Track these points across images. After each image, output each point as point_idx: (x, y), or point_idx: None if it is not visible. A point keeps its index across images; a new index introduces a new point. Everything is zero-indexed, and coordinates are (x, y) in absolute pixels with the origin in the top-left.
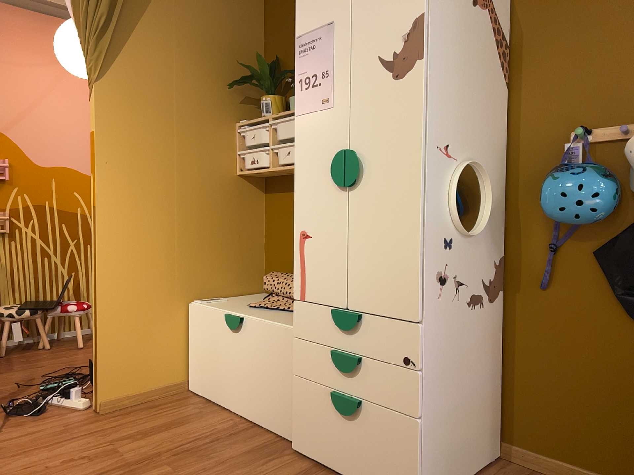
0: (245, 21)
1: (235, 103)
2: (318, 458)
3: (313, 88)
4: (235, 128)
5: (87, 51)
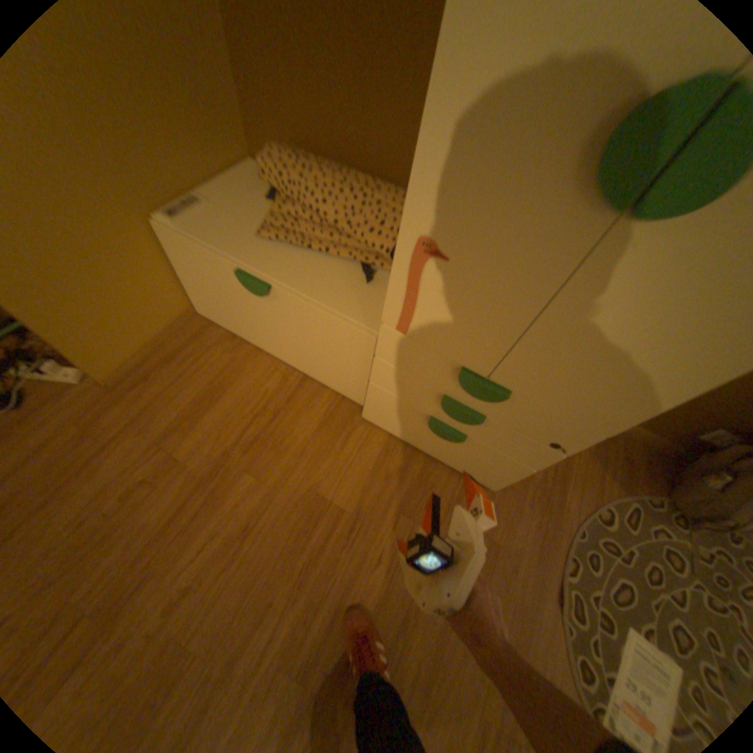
0: None
1: None
2: (395, 434)
3: None
4: None
5: None
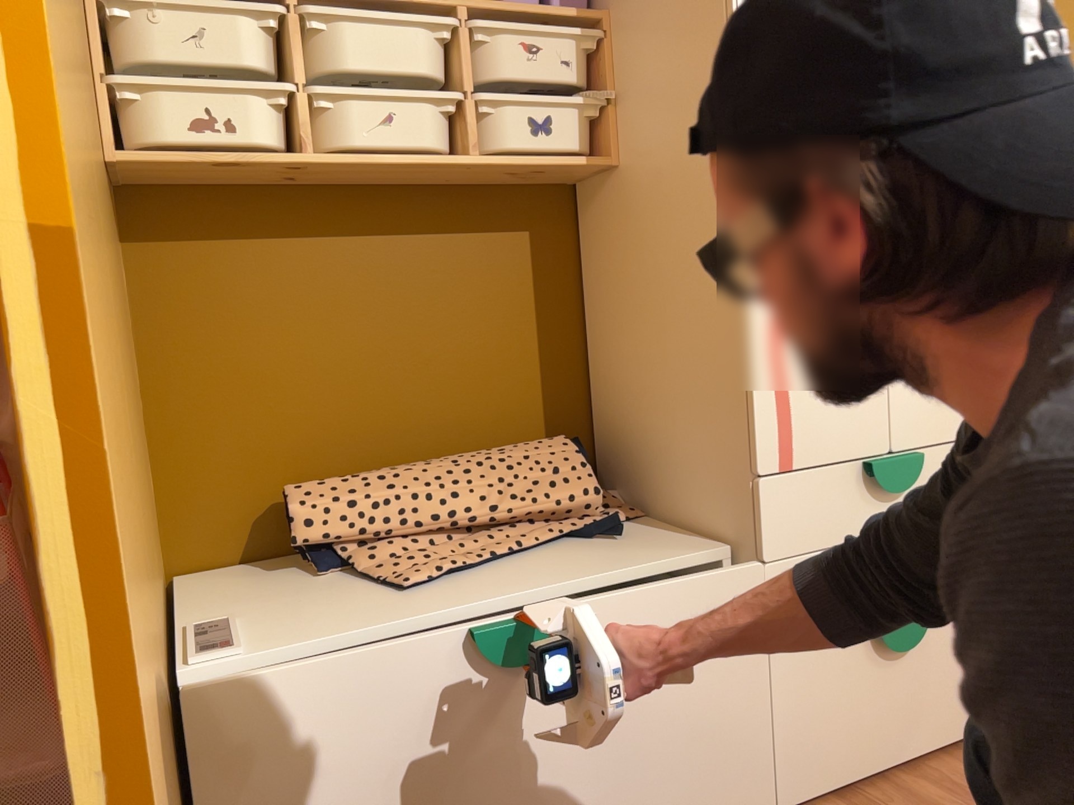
0: None
1: None
2: (845, 775)
3: None
4: None
5: None
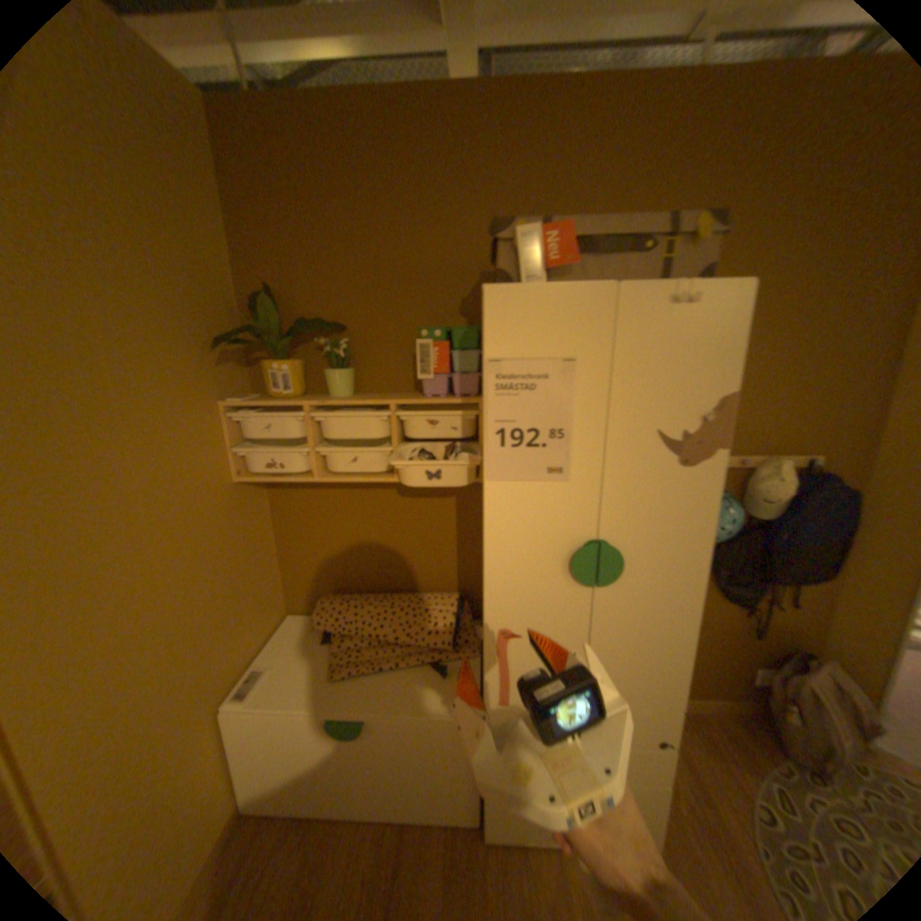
0: (196, 207)
1: (211, 366)
2: (530, 843)
3: (529, 448)
4: (220, 409)
5: None
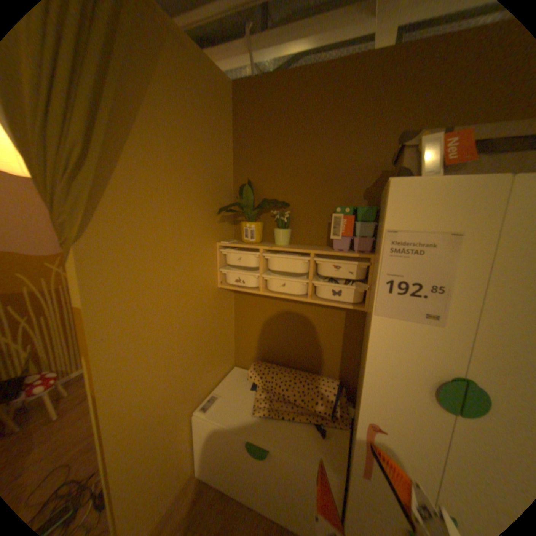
0: (220, 140)
1: (215, 223)
2: None
3: (412, 297)
4: (217, 247)
5: (49, 195)
